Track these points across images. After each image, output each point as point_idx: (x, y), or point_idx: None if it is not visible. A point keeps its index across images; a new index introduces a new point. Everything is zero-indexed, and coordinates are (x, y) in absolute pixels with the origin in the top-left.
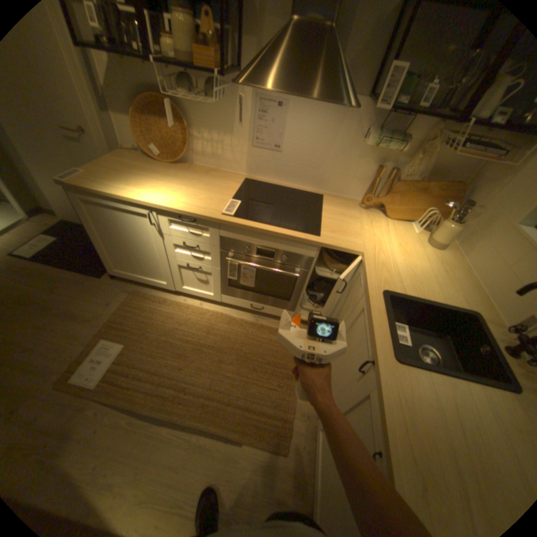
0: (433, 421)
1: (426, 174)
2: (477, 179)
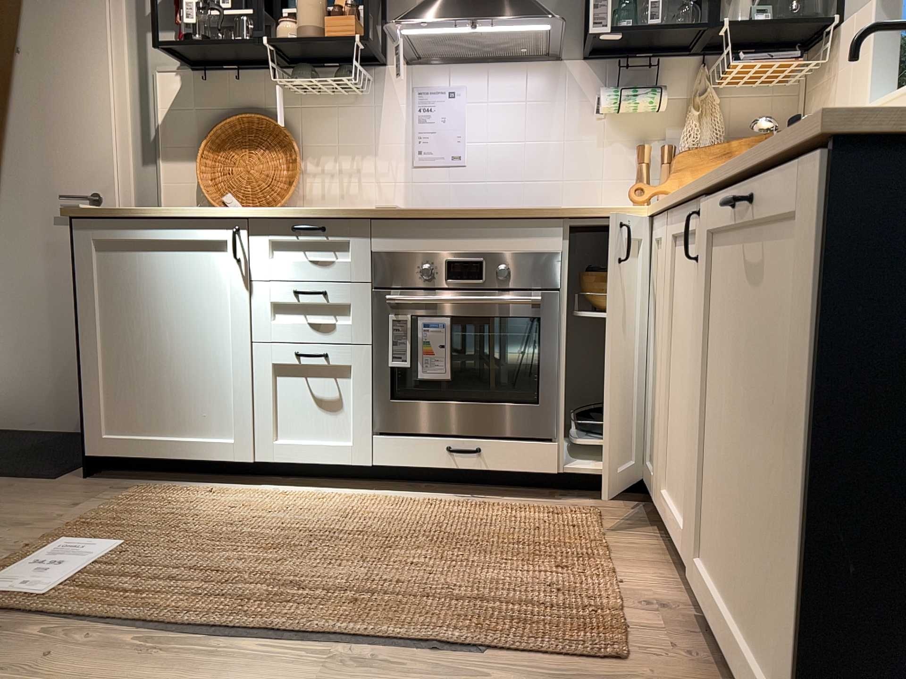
0: None
1: (717, 143)
2: None
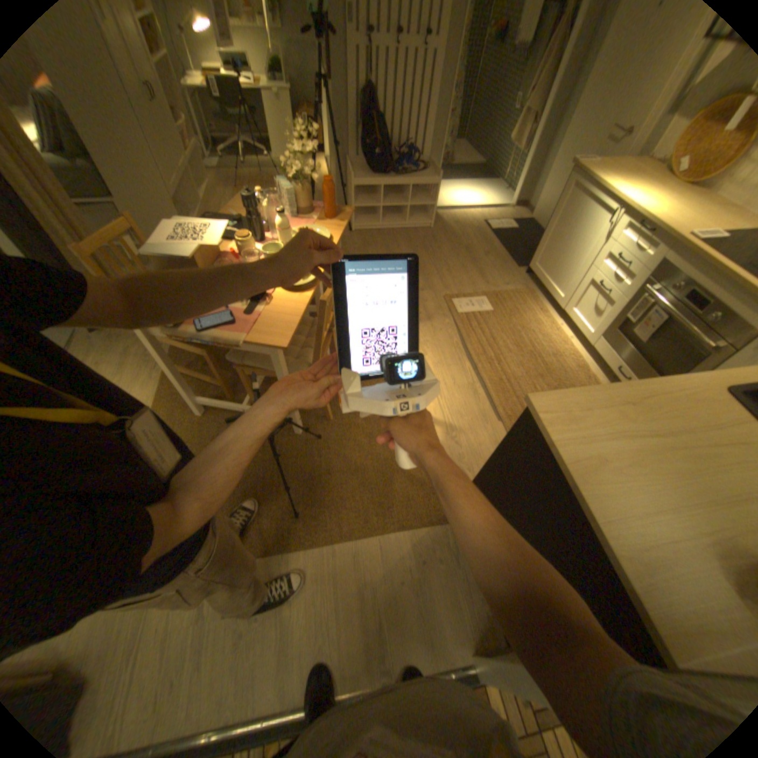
0: (698, 420)
1: None
2: None
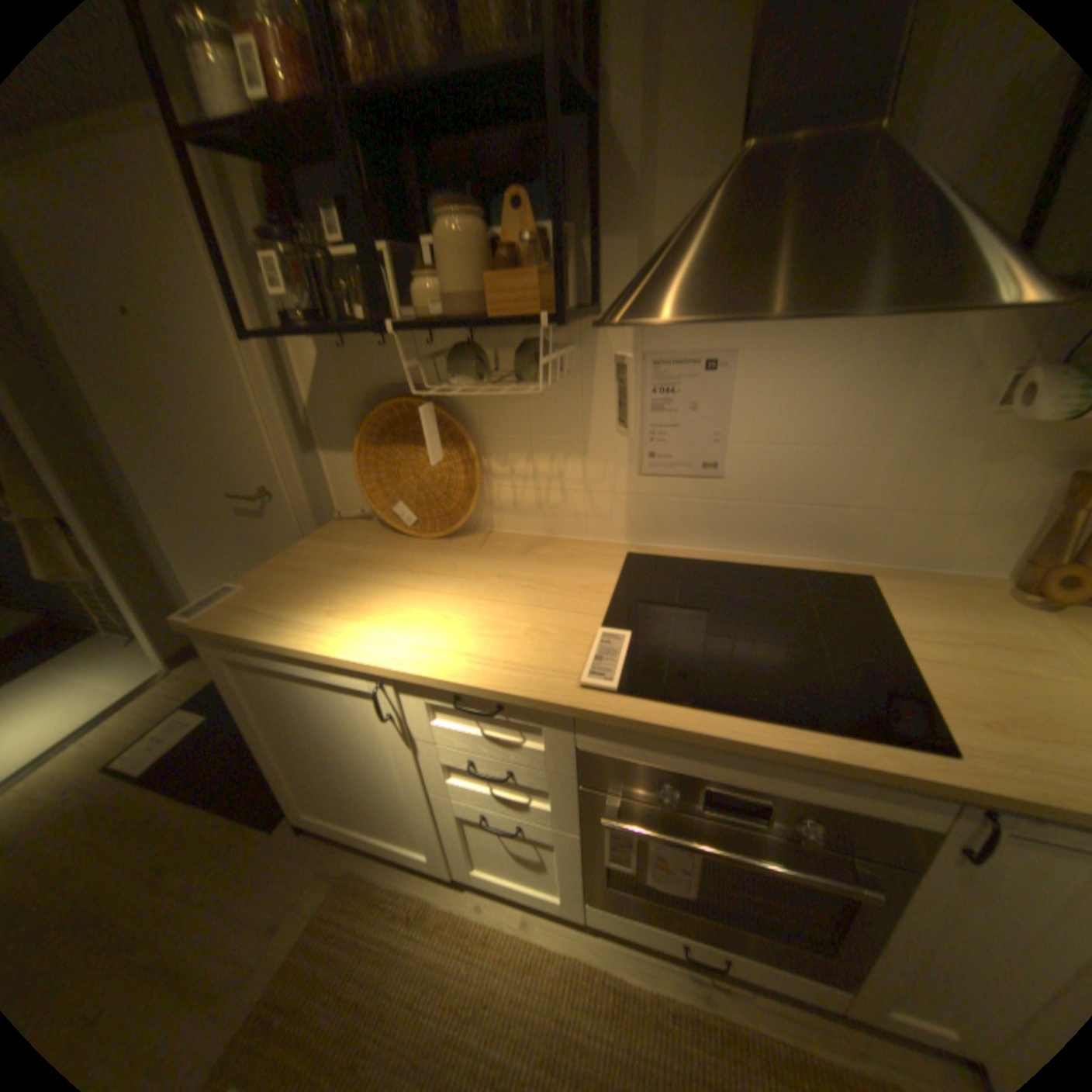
0: None
1: None
2: None
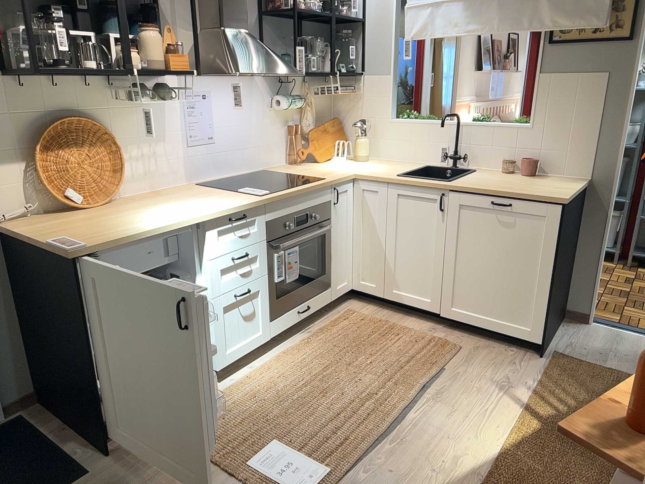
0: (483, 183)
1: (314, 121)
2: (337, 114)
